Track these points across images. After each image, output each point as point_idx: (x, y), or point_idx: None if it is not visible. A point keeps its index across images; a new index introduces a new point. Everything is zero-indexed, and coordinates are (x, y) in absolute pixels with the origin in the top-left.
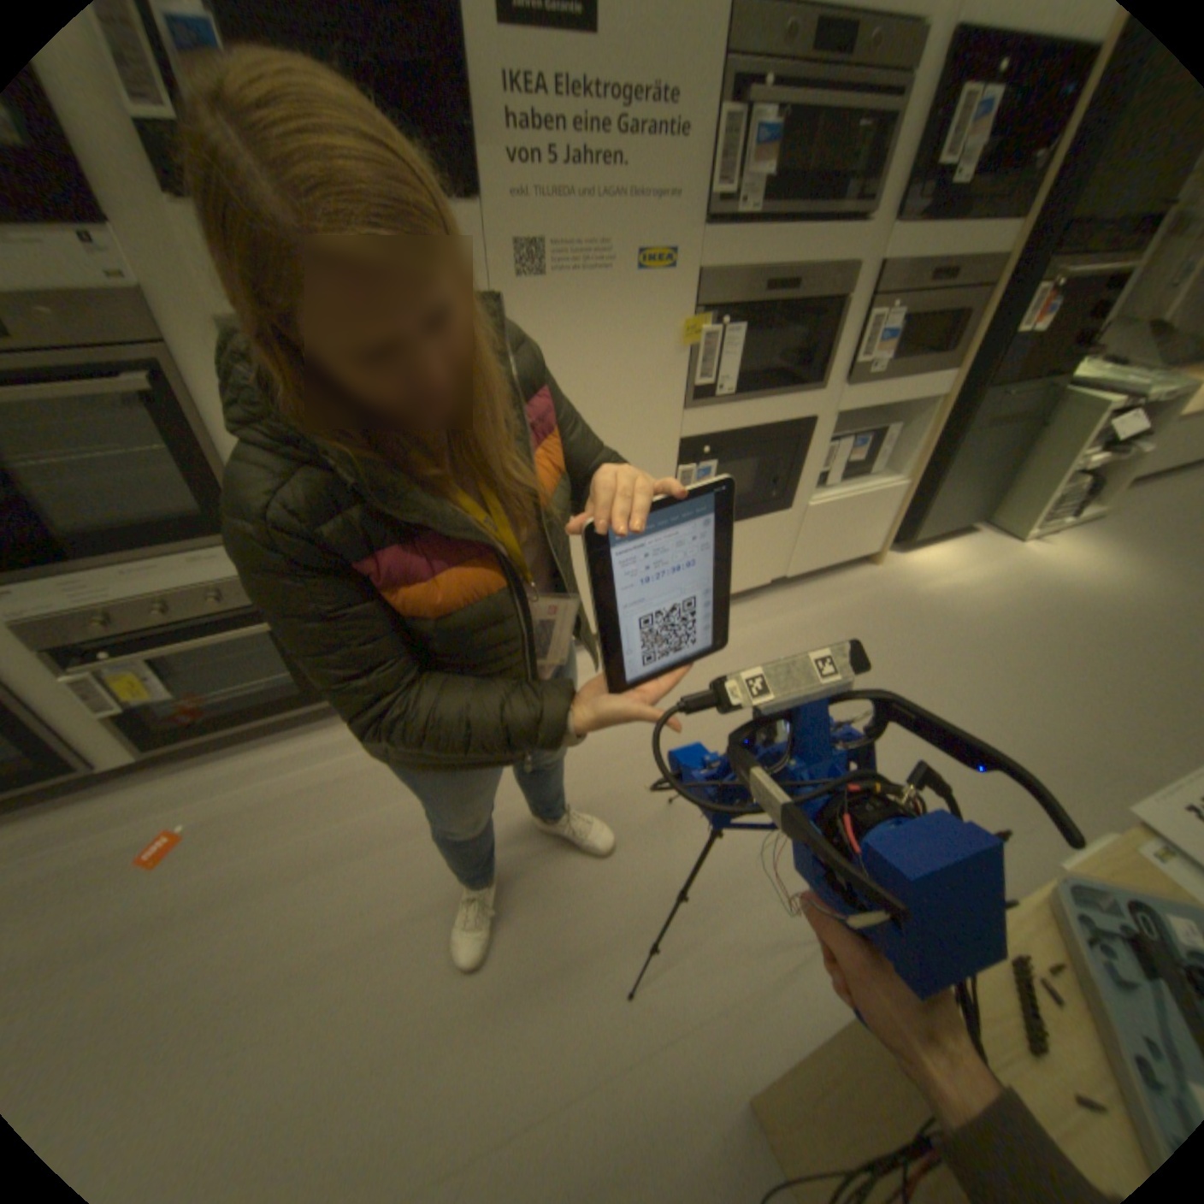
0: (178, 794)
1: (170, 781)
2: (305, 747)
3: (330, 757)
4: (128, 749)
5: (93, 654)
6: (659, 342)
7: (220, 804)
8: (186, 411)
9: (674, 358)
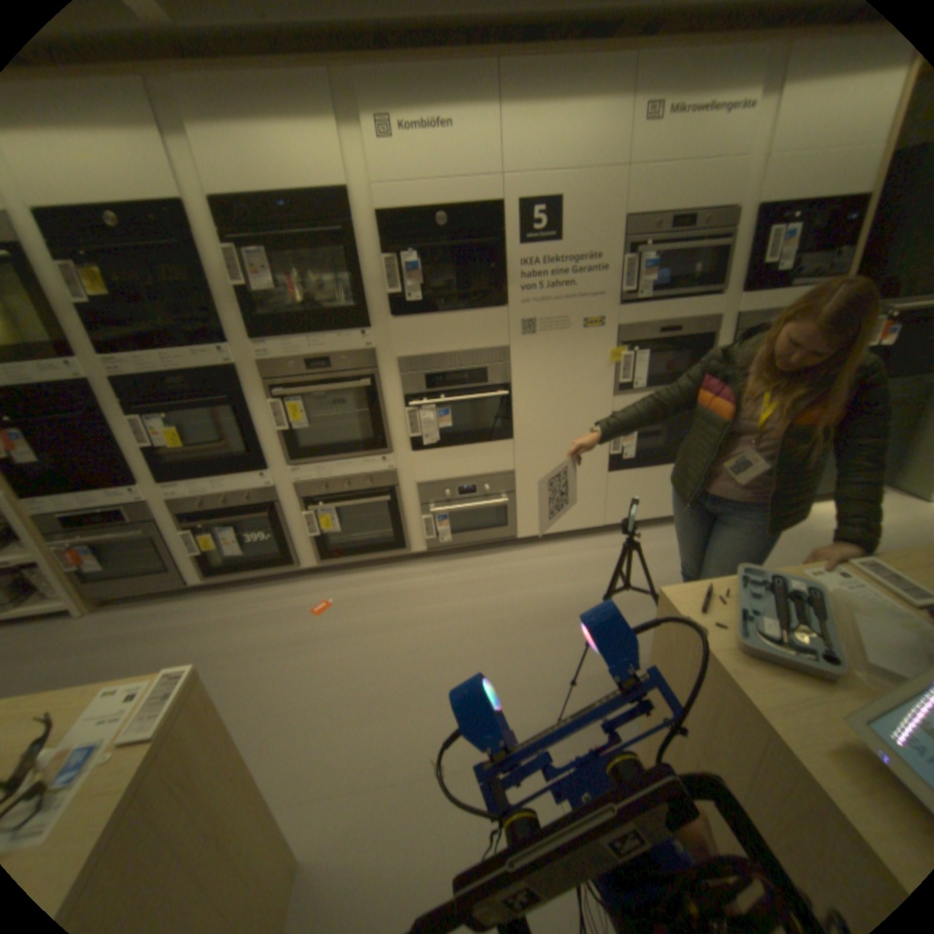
0: (331, 587)
1: (328, 581)
2: (392, 574)
3: (404, 581)
4: (315, 559)
5: (317, 503)
6: (597, 361)
7: (349, 594)
8: (379, 395)
9: (606, 369)
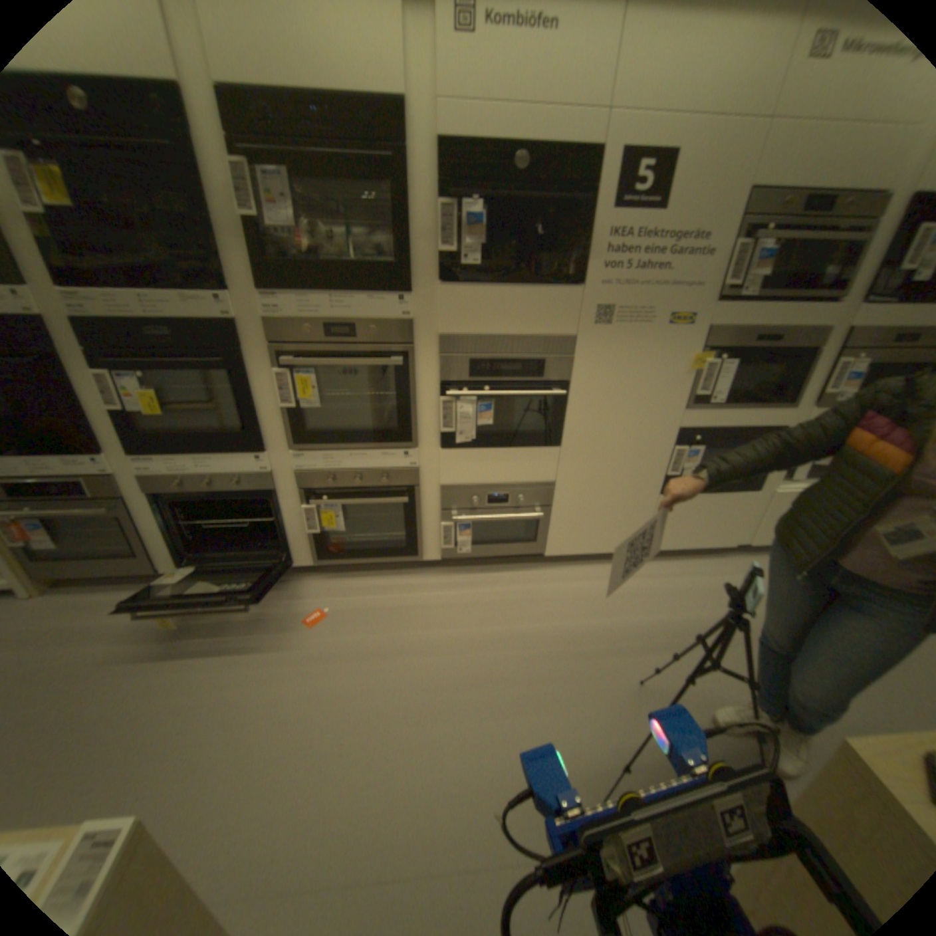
0: (328, 591)
1: (324, 583)
2: (399, 583)
3: (412, 593)
4: (312, 557)
5: (322, 496)
6: (676, 366)
7: (349, 603)
8: (411, 377)
9: (684, 376)
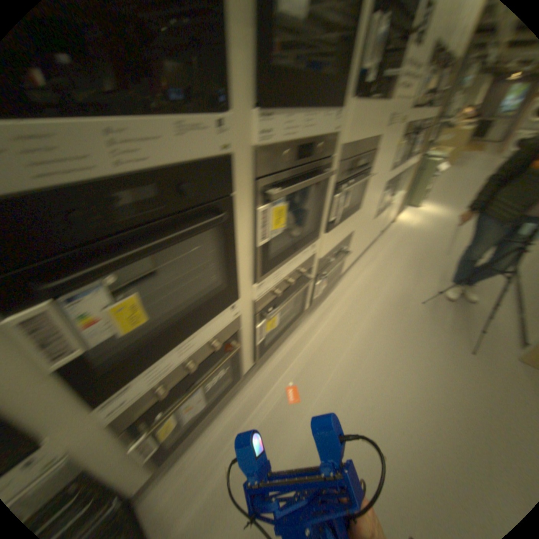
0: (272, 372)
1: (262, 370)
2: (299, 335)
3: (312, 335)
4: (253, 359)
5: (268, 308)
6: (397, 147)
7: (294, 368)
8: (328, 183)
9: (396, 153)
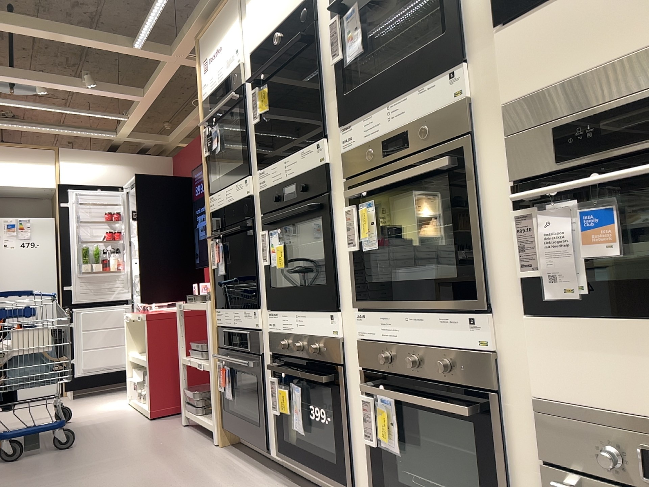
0: None
1: None
2: None
3: None
4: None
5: (380, 383)
6: None
7: None
8: (470, 184)
9: None
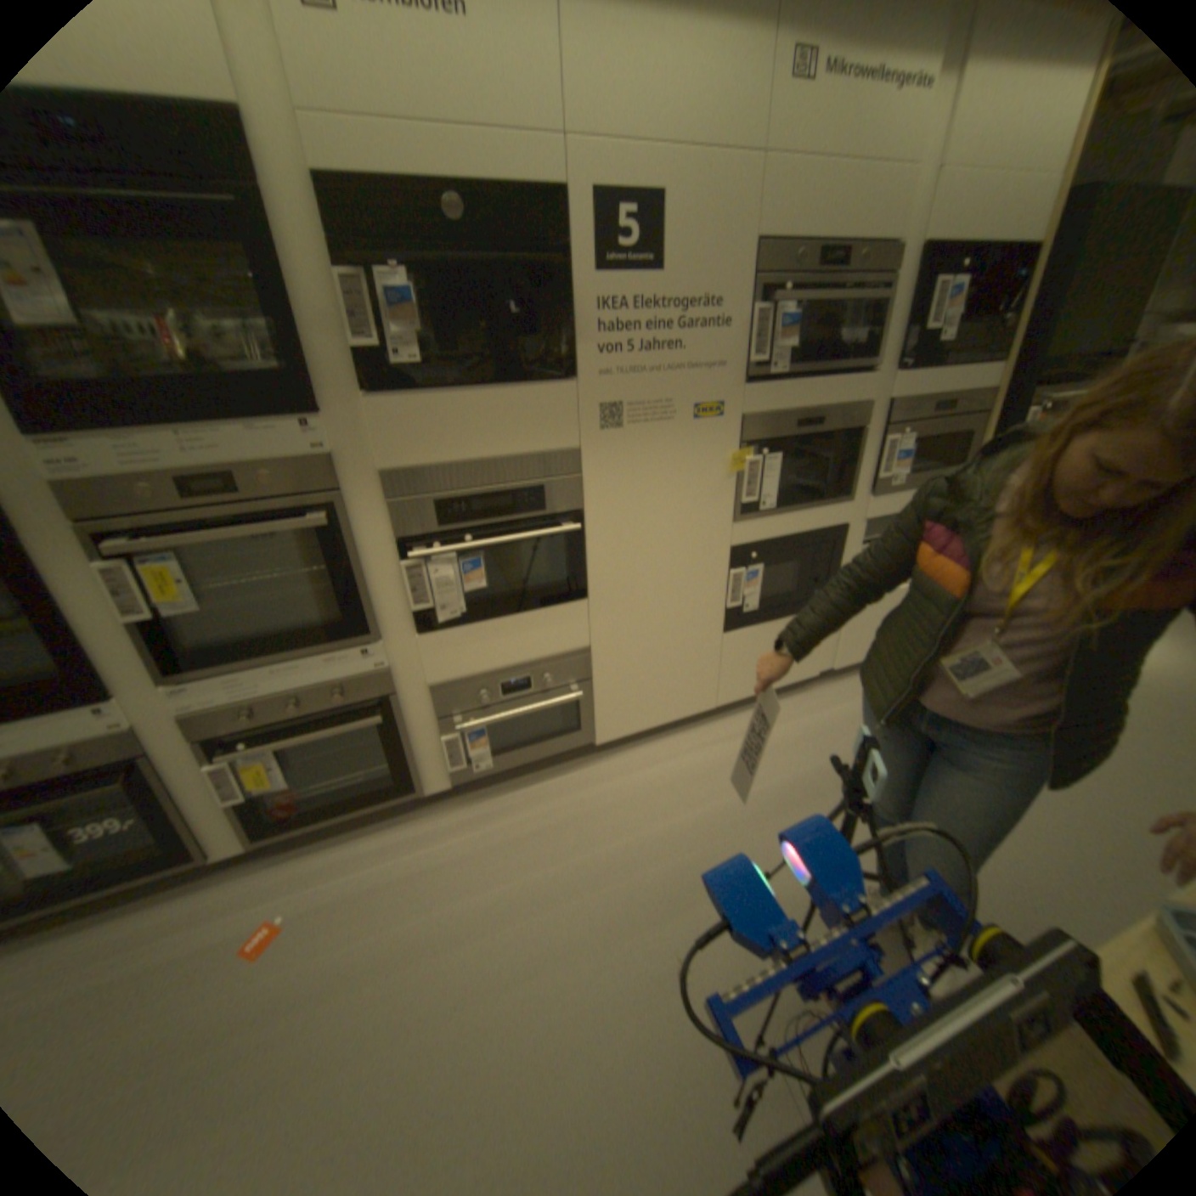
0: (277, 888)
1: (269, 876)
2: (392, 842)
3: (416, 852)
4: (239, 842)
5: (233, 747)
6: (712, 471)
7: (315, 899)
8: (346, 541)
9: (724, 483)
